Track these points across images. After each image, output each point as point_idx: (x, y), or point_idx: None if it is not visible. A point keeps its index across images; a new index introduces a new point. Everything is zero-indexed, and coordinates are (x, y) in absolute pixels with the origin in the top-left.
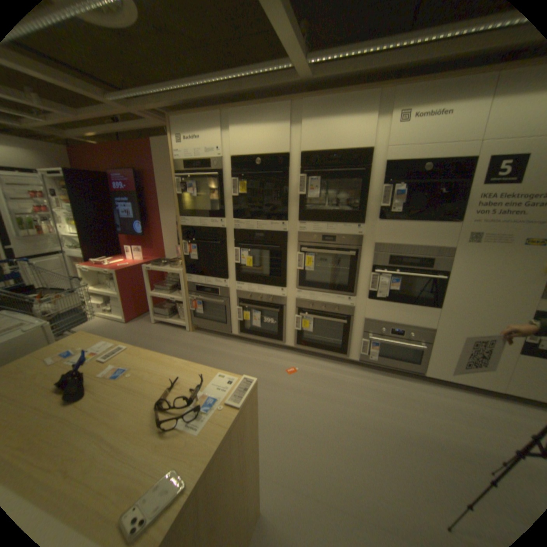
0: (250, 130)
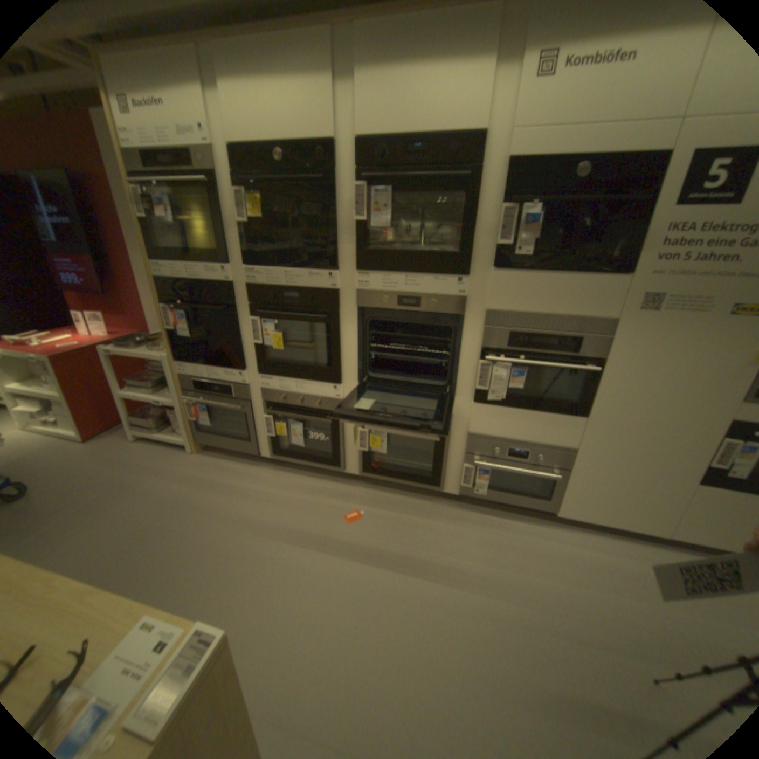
0: (257, 90)
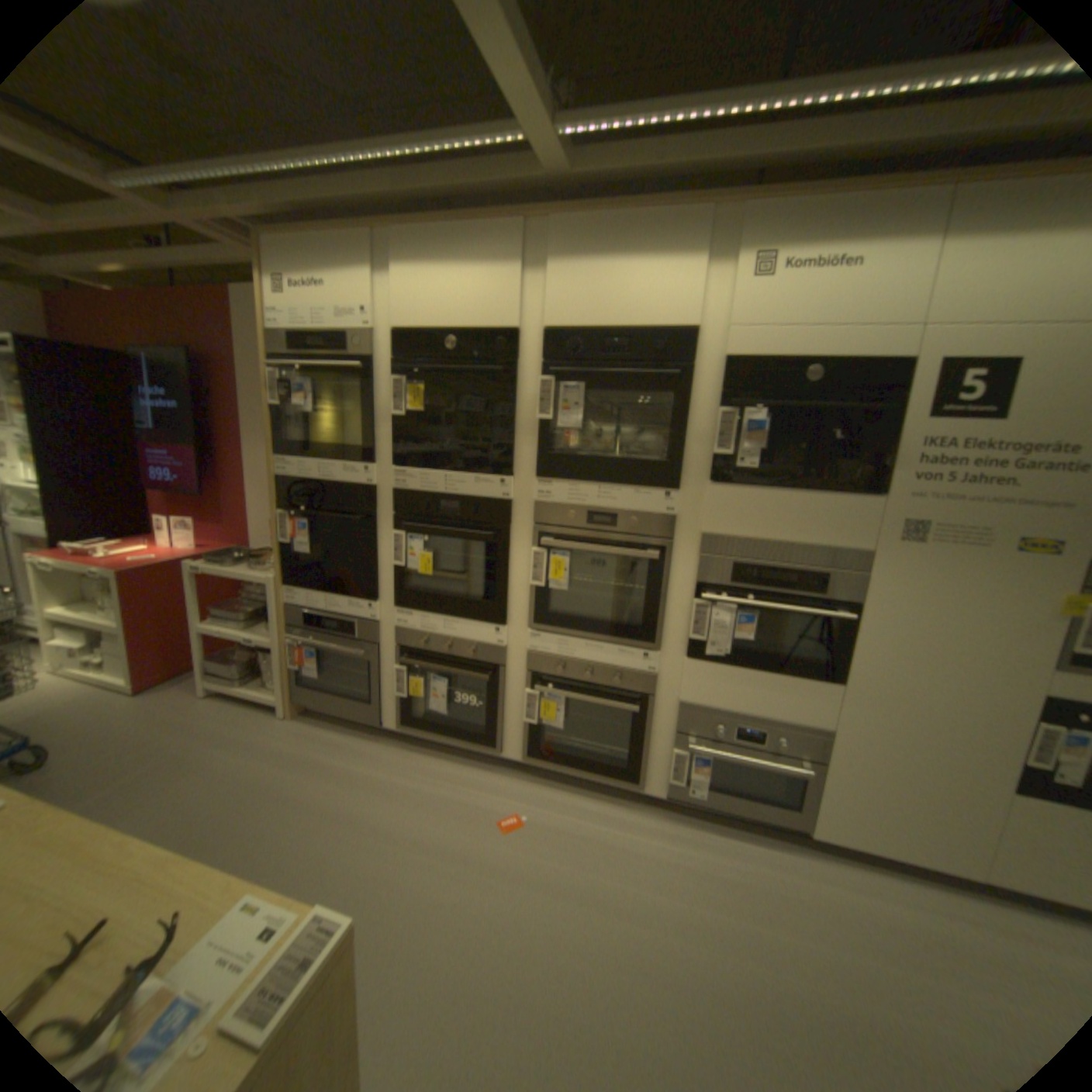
0: (434, 276)
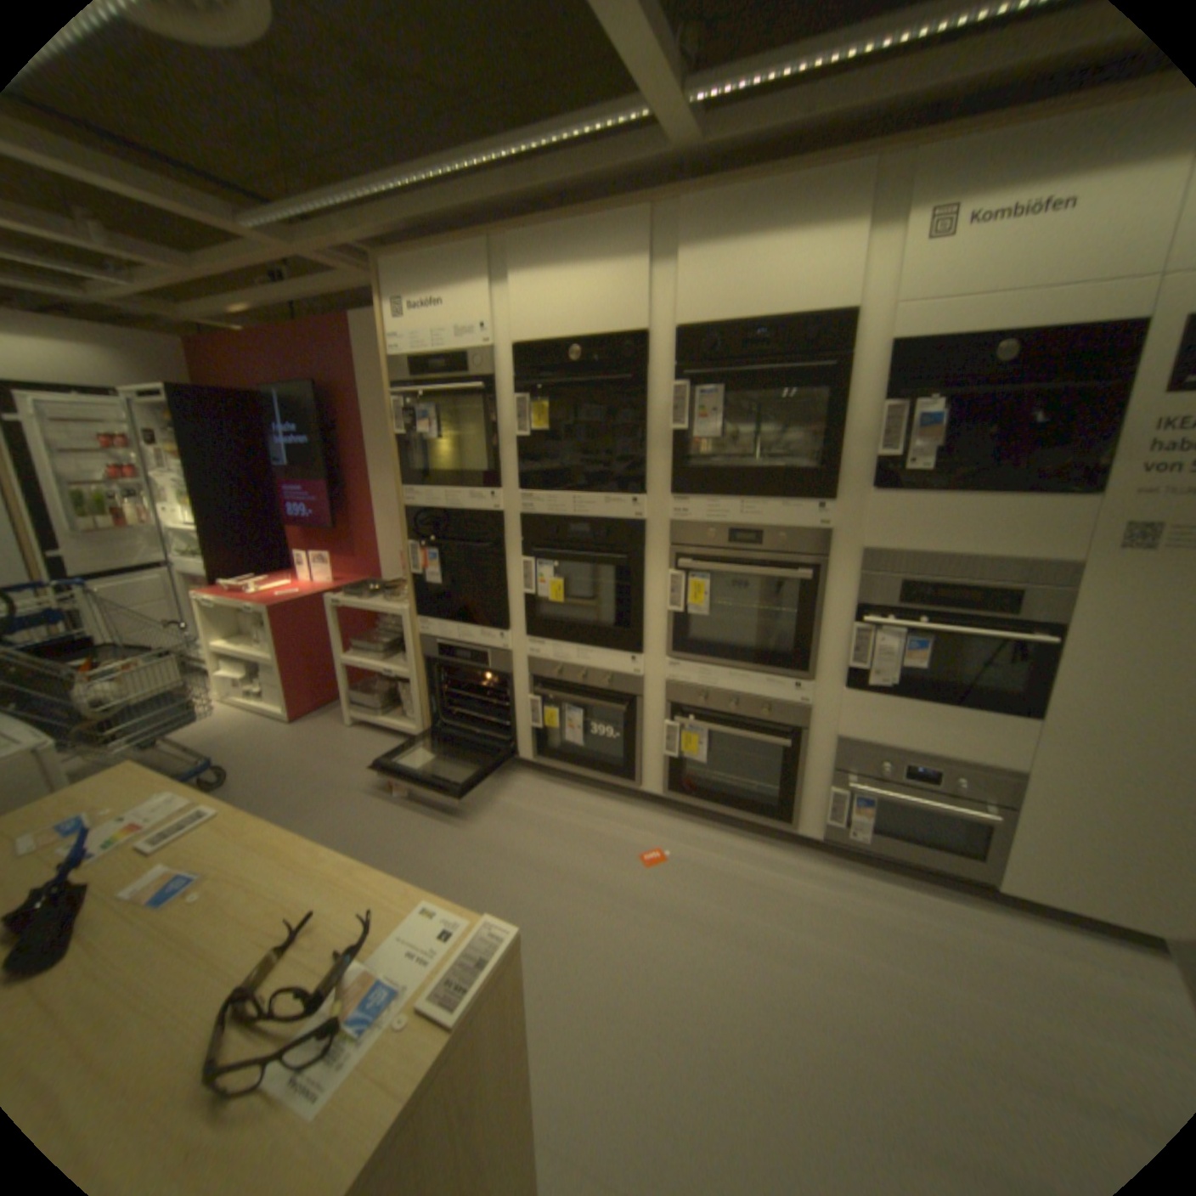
0: (555, 281)
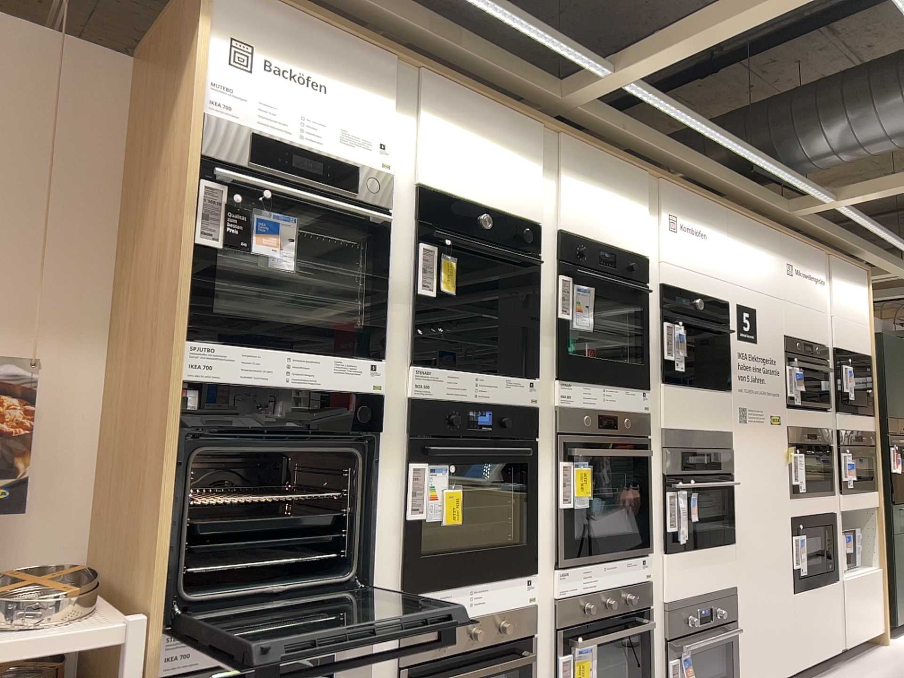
0: (470, 147)
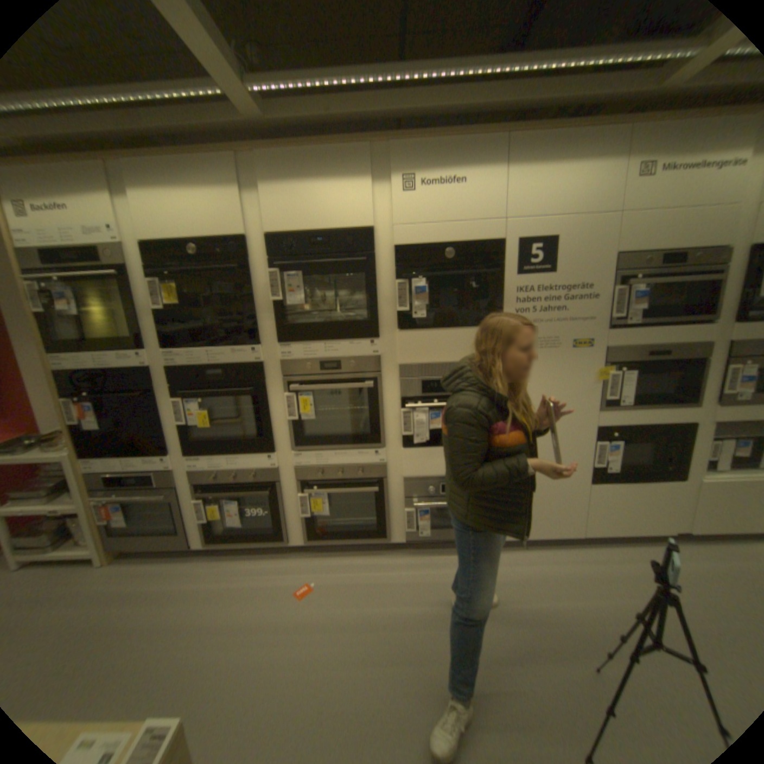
0: (168, 197)
